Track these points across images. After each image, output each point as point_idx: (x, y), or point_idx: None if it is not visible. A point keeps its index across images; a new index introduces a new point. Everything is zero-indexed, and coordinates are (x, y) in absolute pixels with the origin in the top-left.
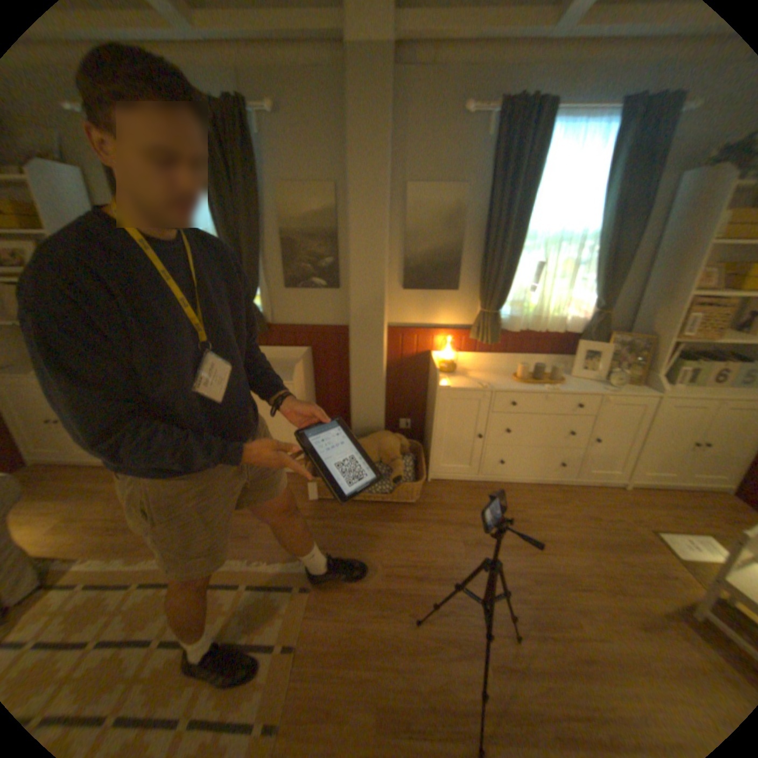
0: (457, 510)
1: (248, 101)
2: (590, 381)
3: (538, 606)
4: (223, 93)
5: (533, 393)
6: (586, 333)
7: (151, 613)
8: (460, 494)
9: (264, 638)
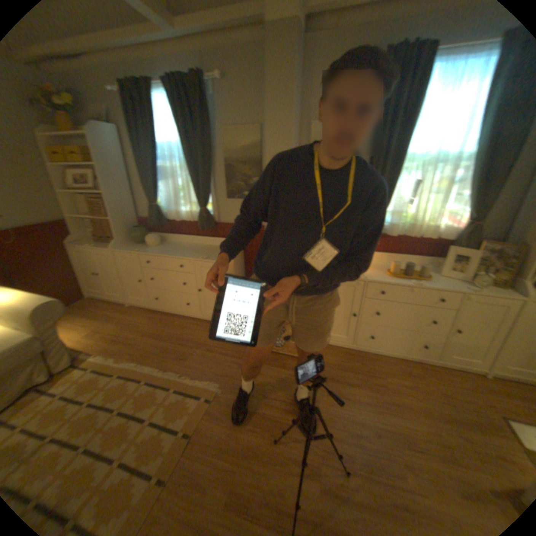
0: (330, 368)
1: (203, 73)
2: (457, 281)
3: (373, 453)
4: (190, 69)
5: (400, 286)
6: (458, 240)
7: (118, 395)
8: (336, 356)
9: (174, 426)
